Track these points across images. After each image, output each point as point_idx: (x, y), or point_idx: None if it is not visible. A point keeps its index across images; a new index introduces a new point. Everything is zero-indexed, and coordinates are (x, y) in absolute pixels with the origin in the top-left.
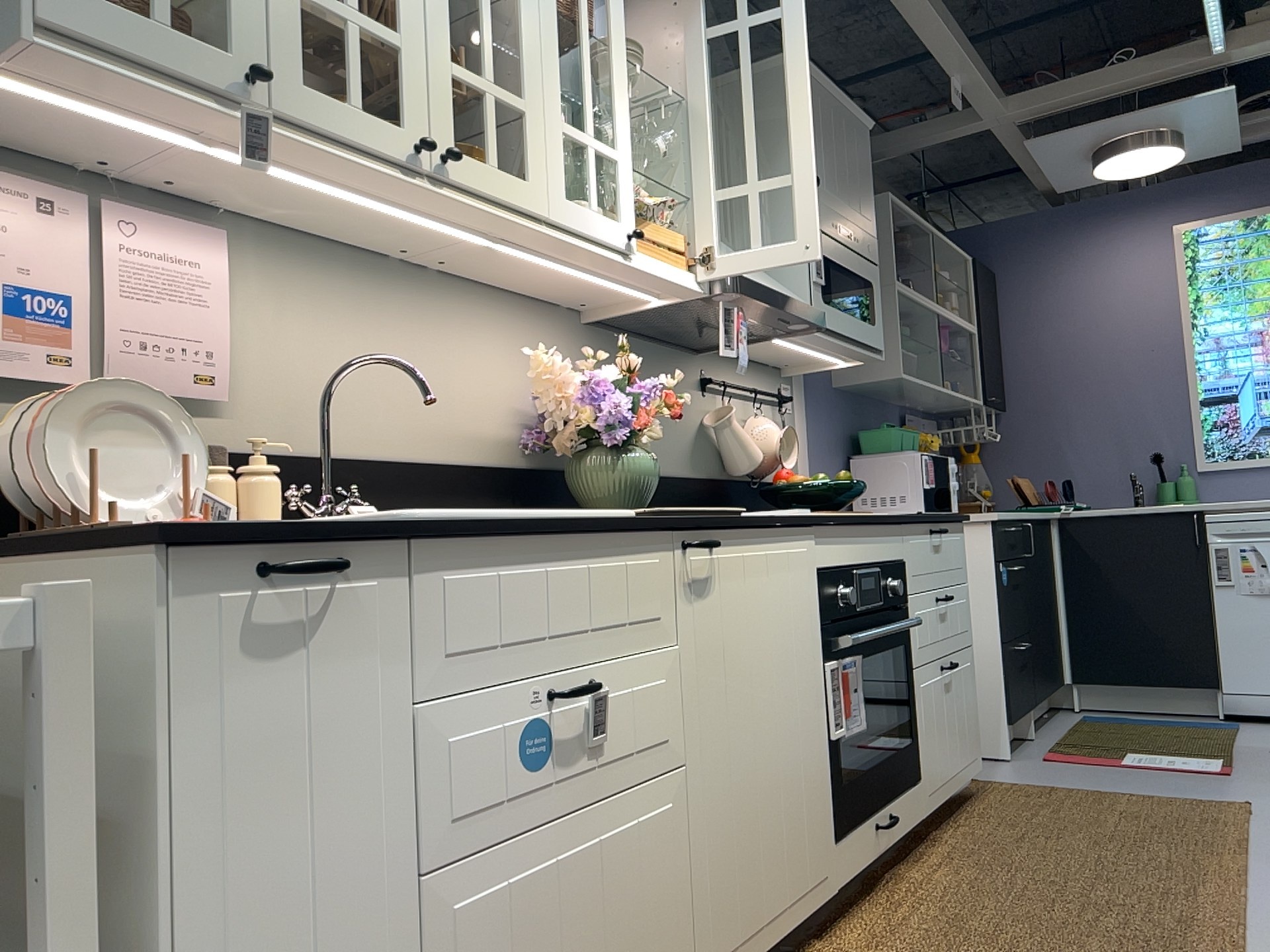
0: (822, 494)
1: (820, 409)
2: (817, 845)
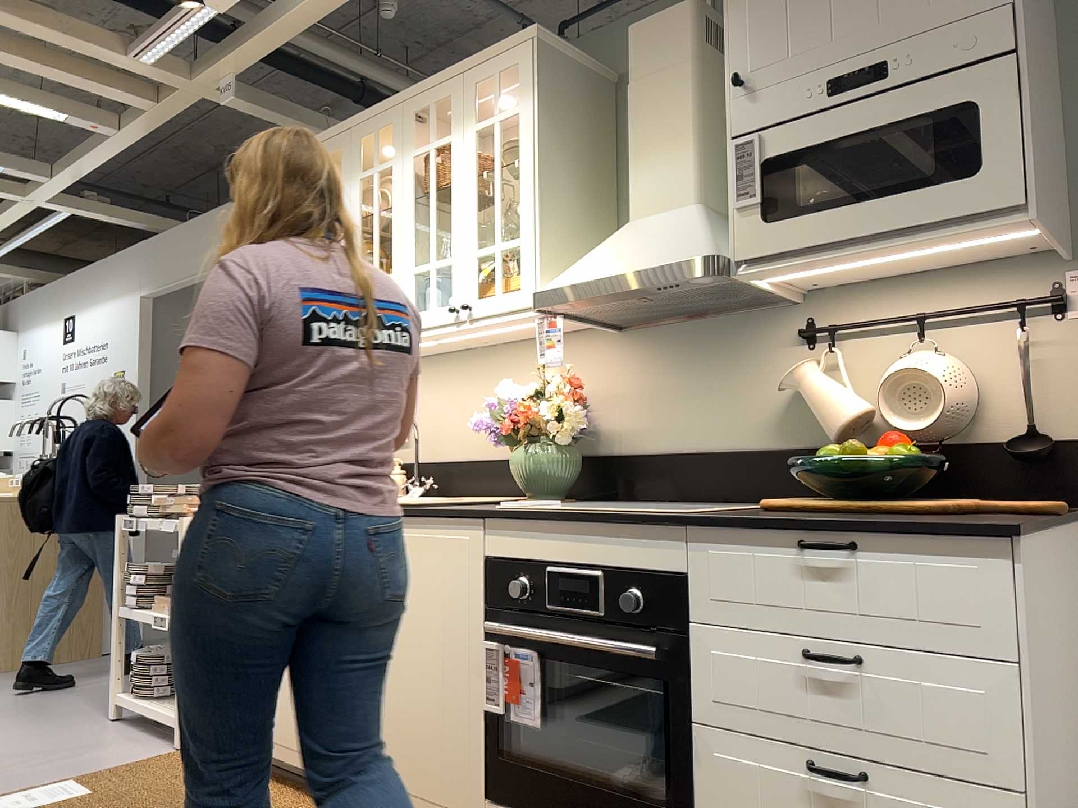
0: (826, 472)
1: None
2: (455, 781)
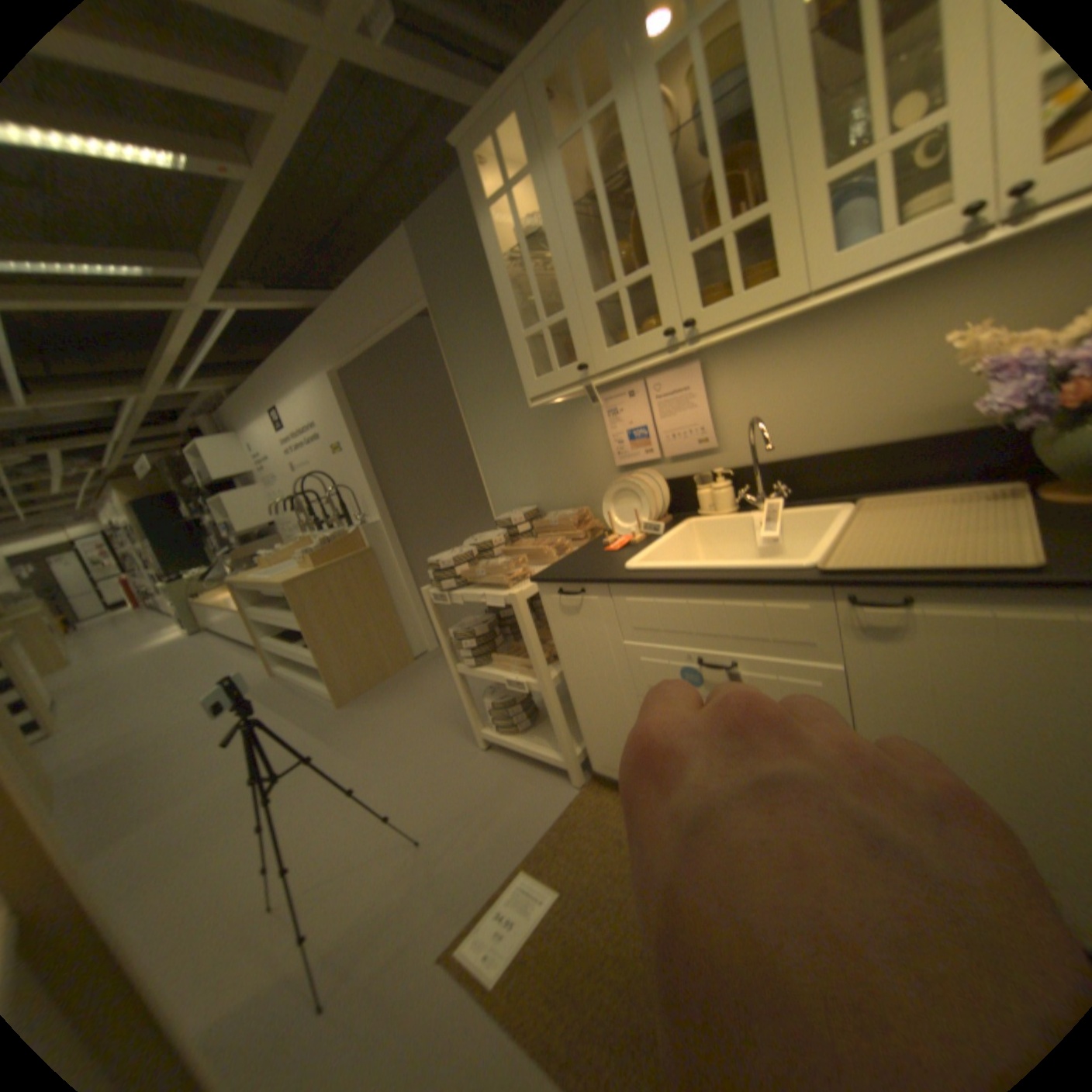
0: None
1: None
2: None
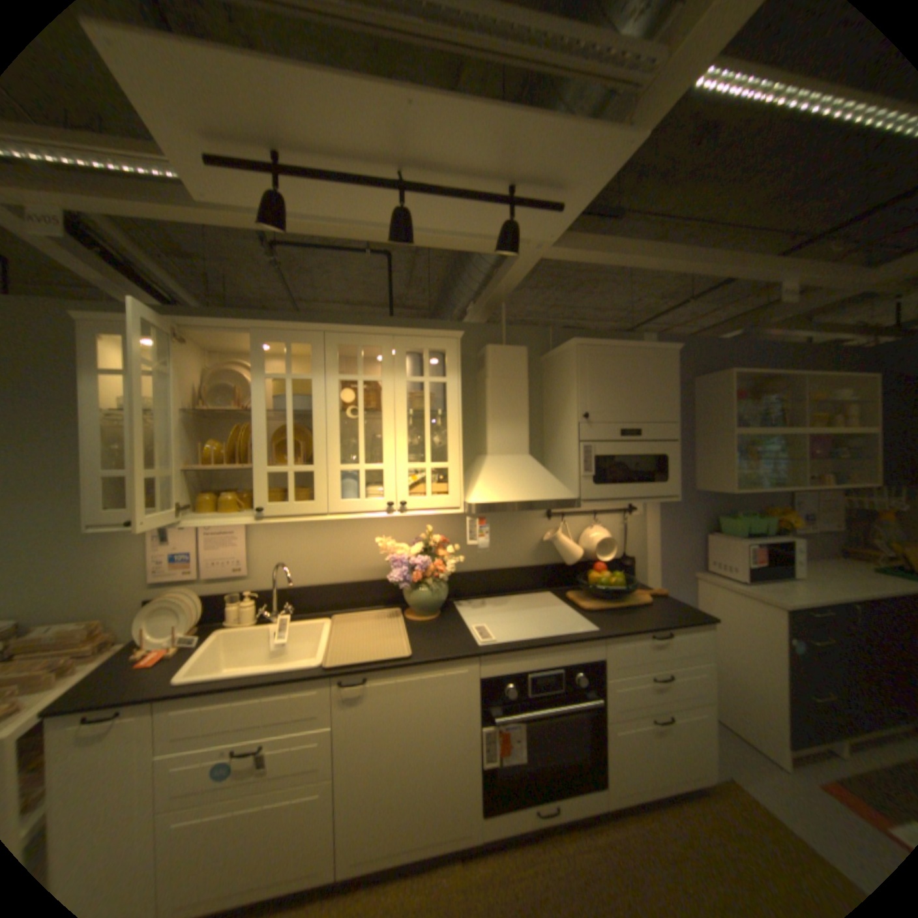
0: (601, 589)
1: (674, 508)
2: (459, 821)
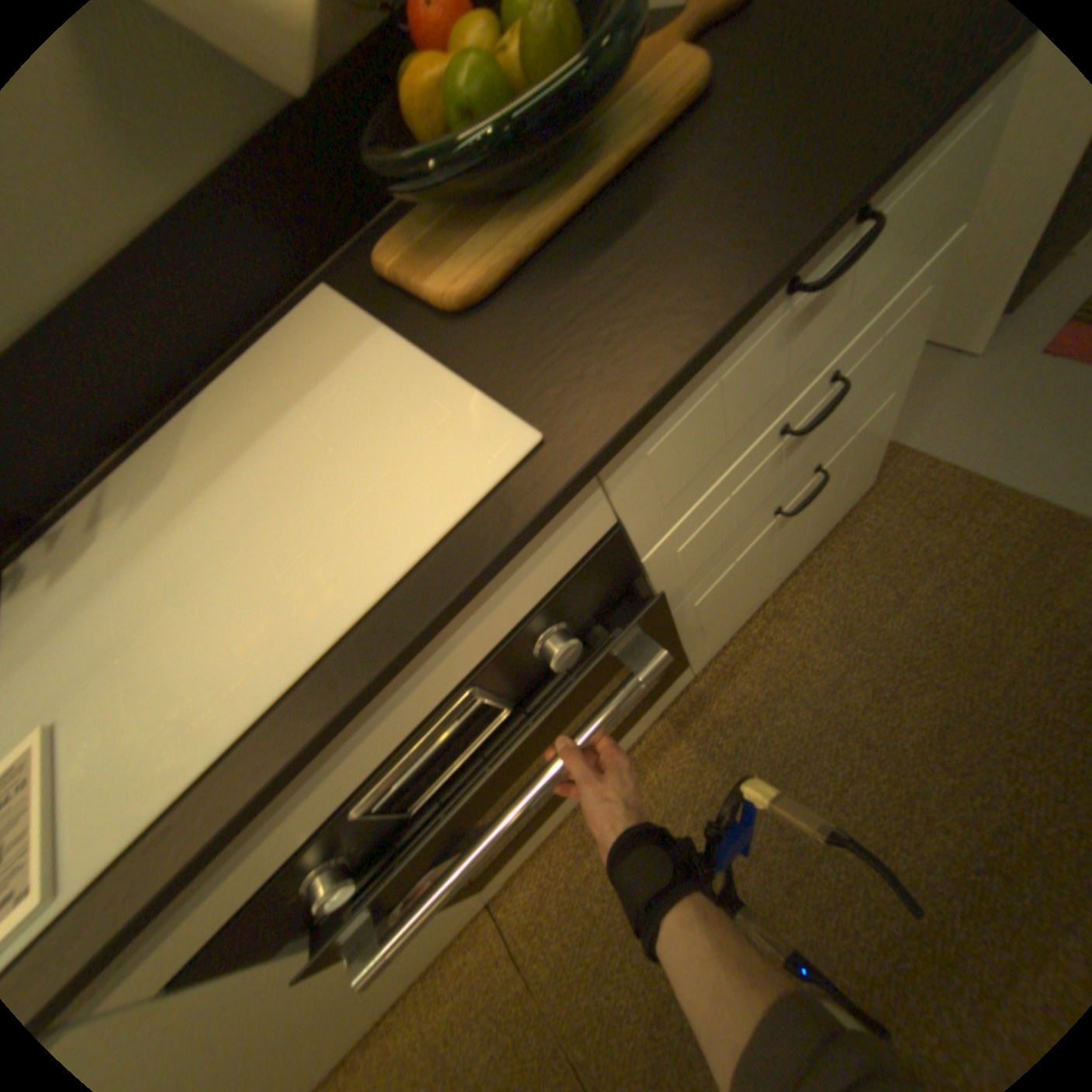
0: (474, 146)
1: None
2: (432, 941)
